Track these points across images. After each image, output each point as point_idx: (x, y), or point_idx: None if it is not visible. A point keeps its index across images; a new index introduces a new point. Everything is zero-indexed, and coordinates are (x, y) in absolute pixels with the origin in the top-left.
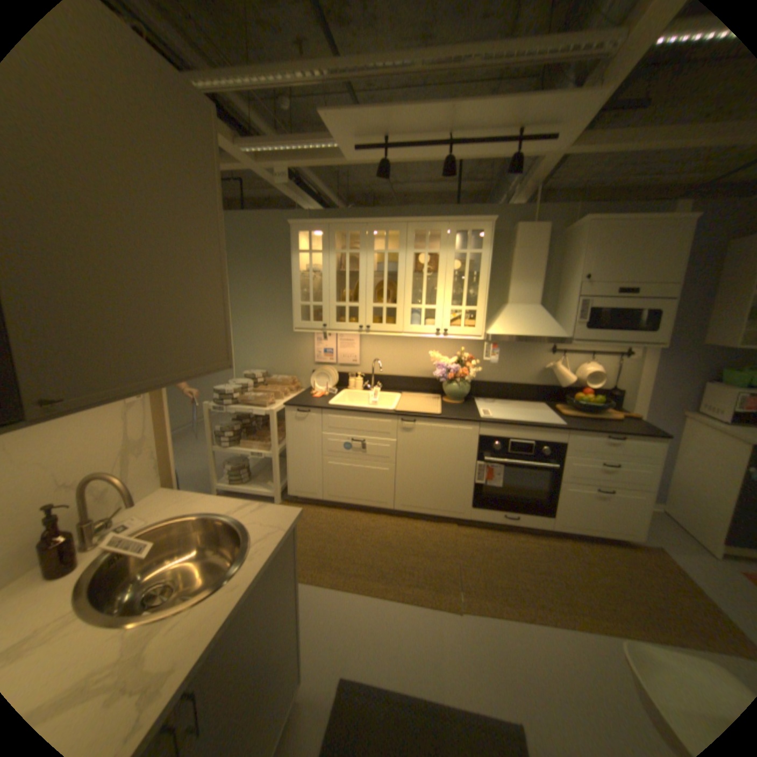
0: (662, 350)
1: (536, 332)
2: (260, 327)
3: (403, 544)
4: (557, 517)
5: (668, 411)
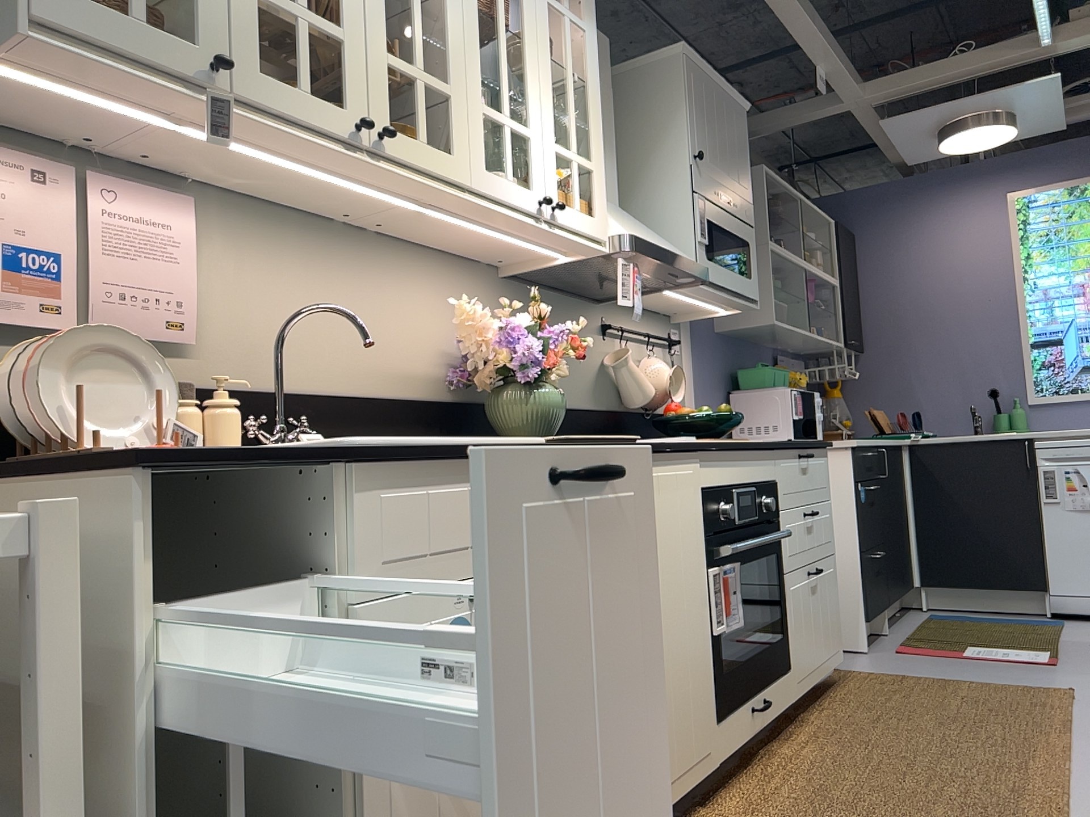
0: (693, 338)
1: (671, 248)
2: None
3: None
4: (791, 660)
5: None
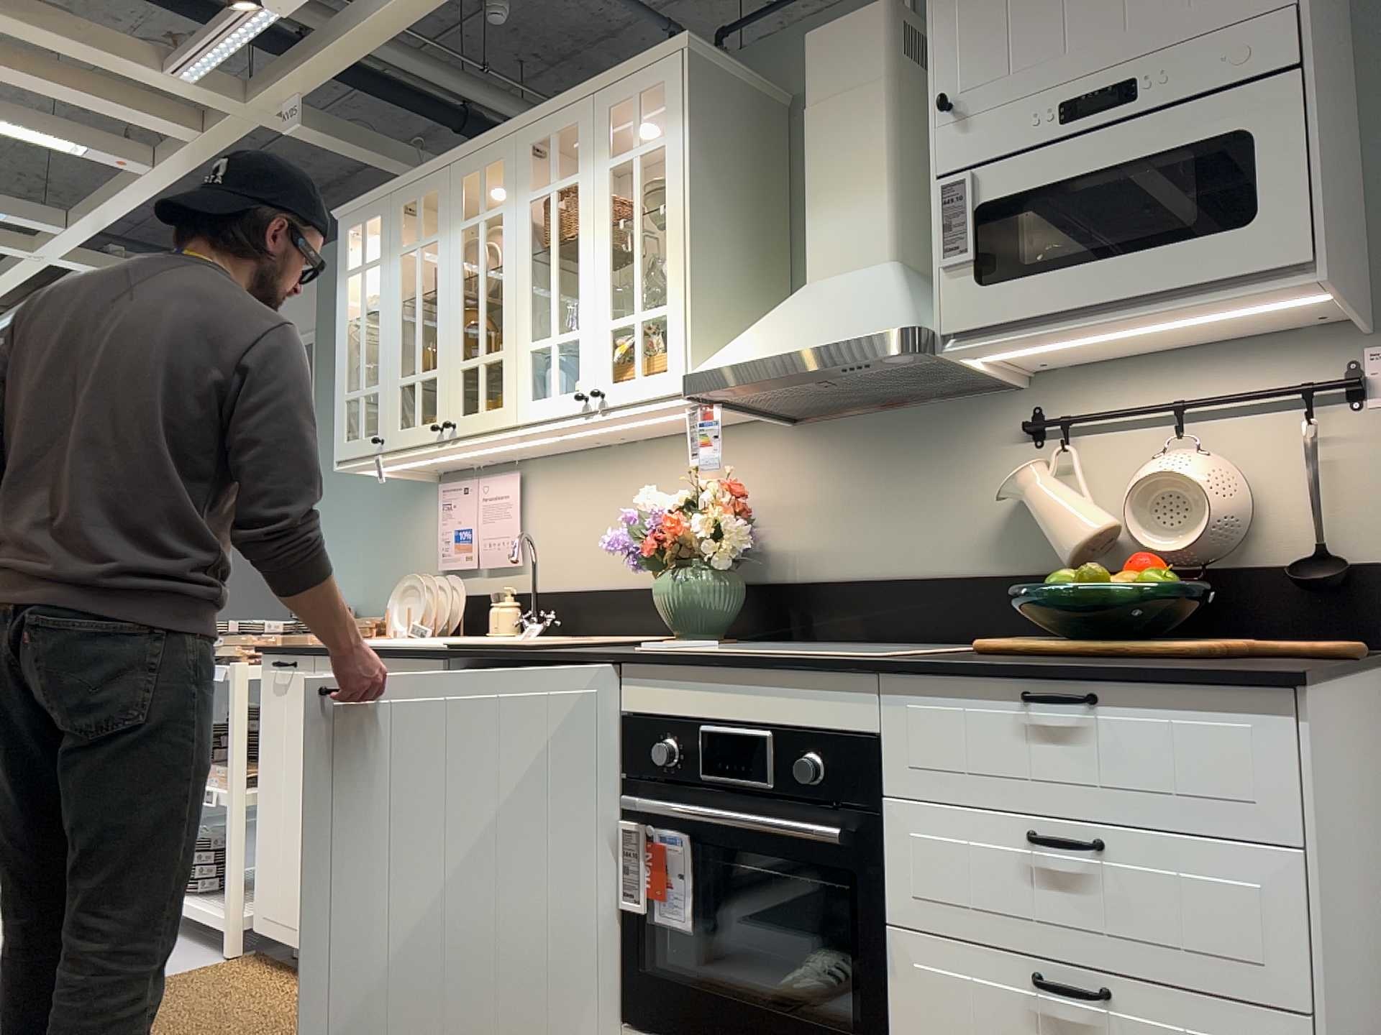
0: None
1: (816, 336)
2: (355, 493)
3: None
4: None
5: None
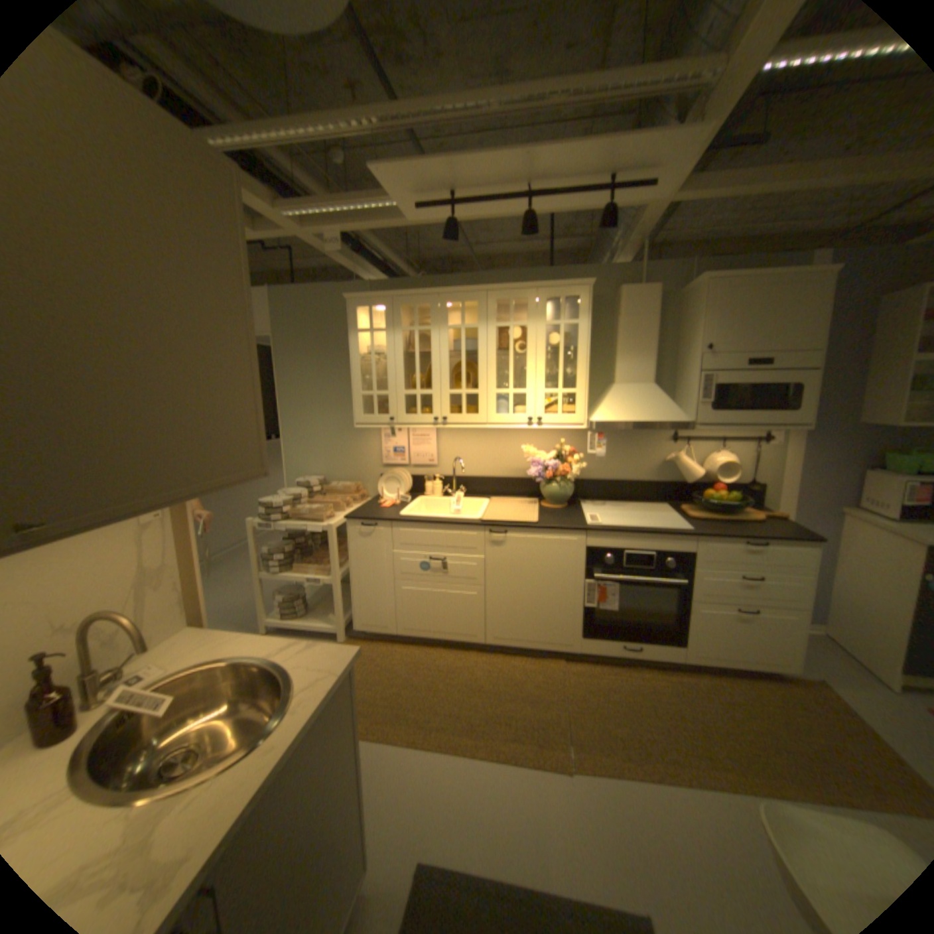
0: (808, 431)
1: (650, 416)
2: (315, 423)
3: (497, 686)
4: (688, 645)
5: (822, 507)
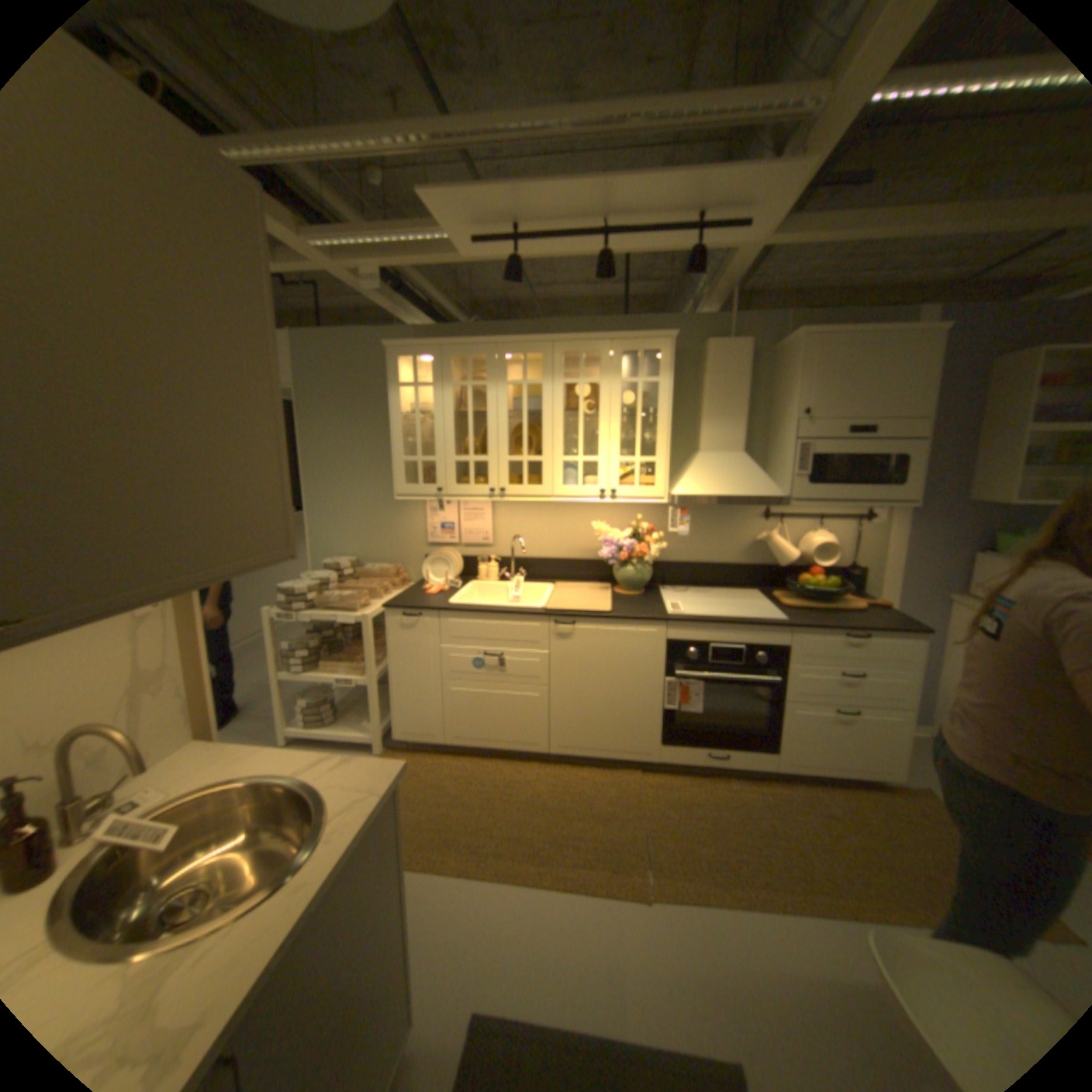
0: (914, 509)
1: (740, 490)
2: (348, 494)
3: (564, 803)
4: (782, 752)
5: (928, 594)
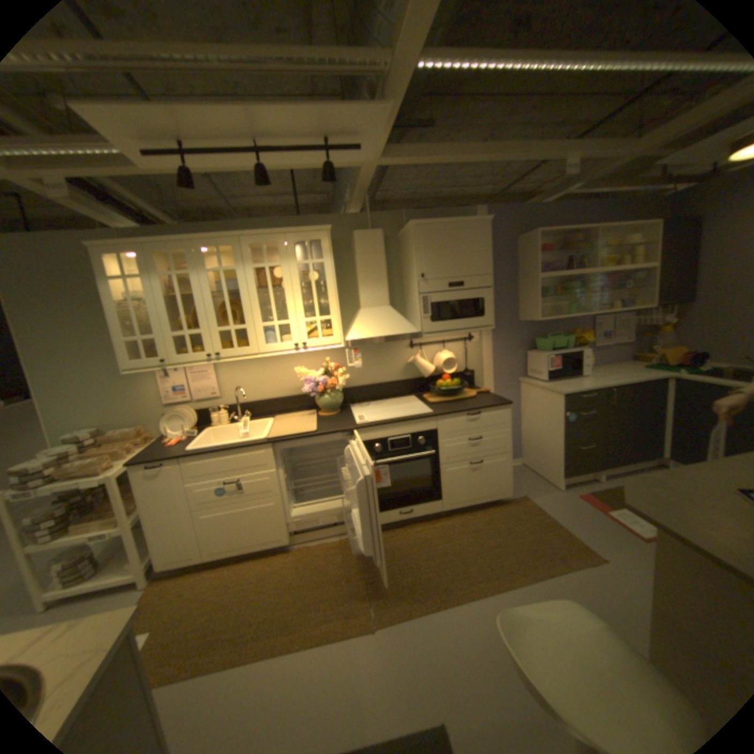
0: (492, 330)
1: (390, 332)
2: (78, 374)
3: (305, 578)
4: (443, 497)
5: (507, 380)
